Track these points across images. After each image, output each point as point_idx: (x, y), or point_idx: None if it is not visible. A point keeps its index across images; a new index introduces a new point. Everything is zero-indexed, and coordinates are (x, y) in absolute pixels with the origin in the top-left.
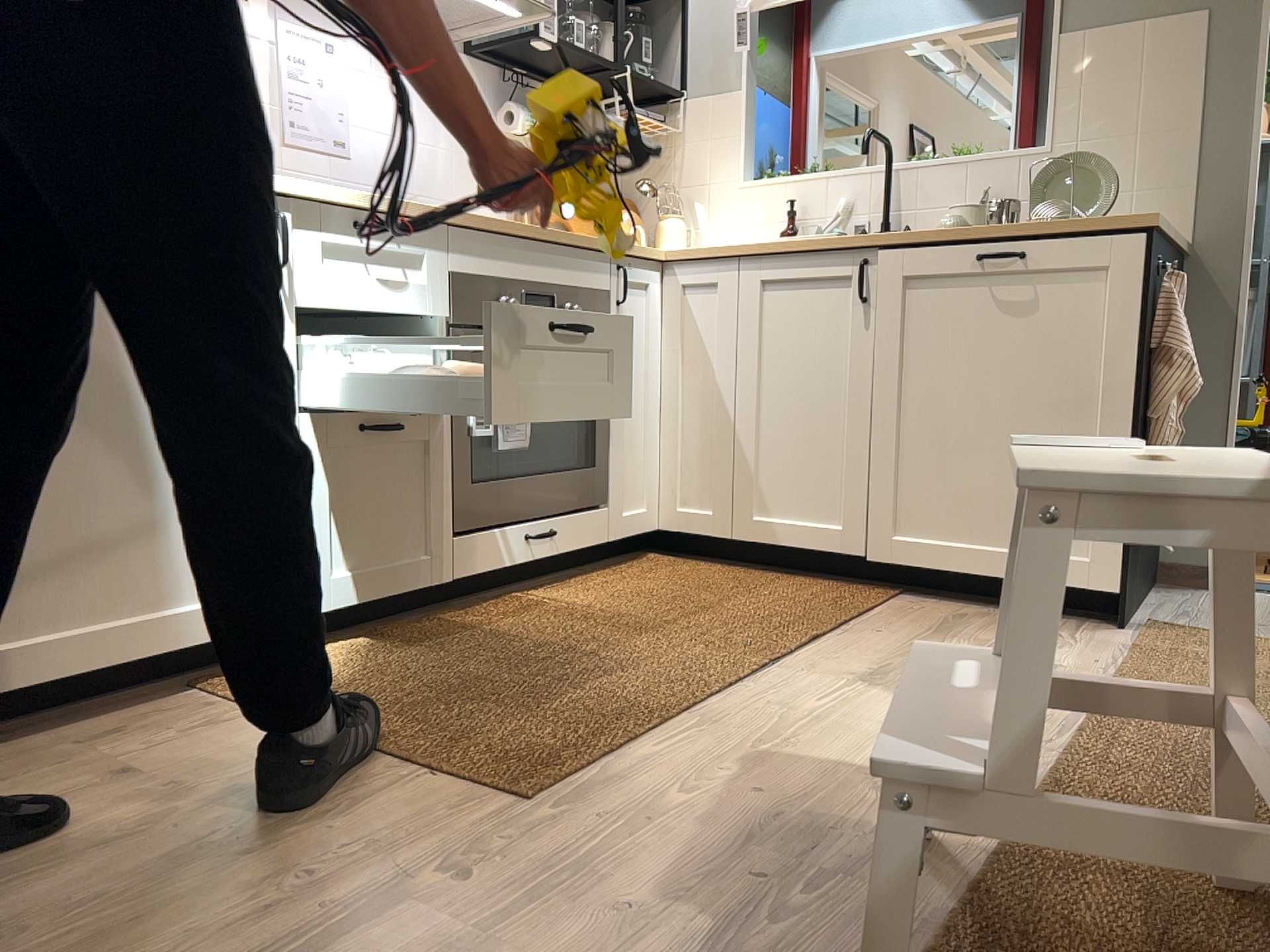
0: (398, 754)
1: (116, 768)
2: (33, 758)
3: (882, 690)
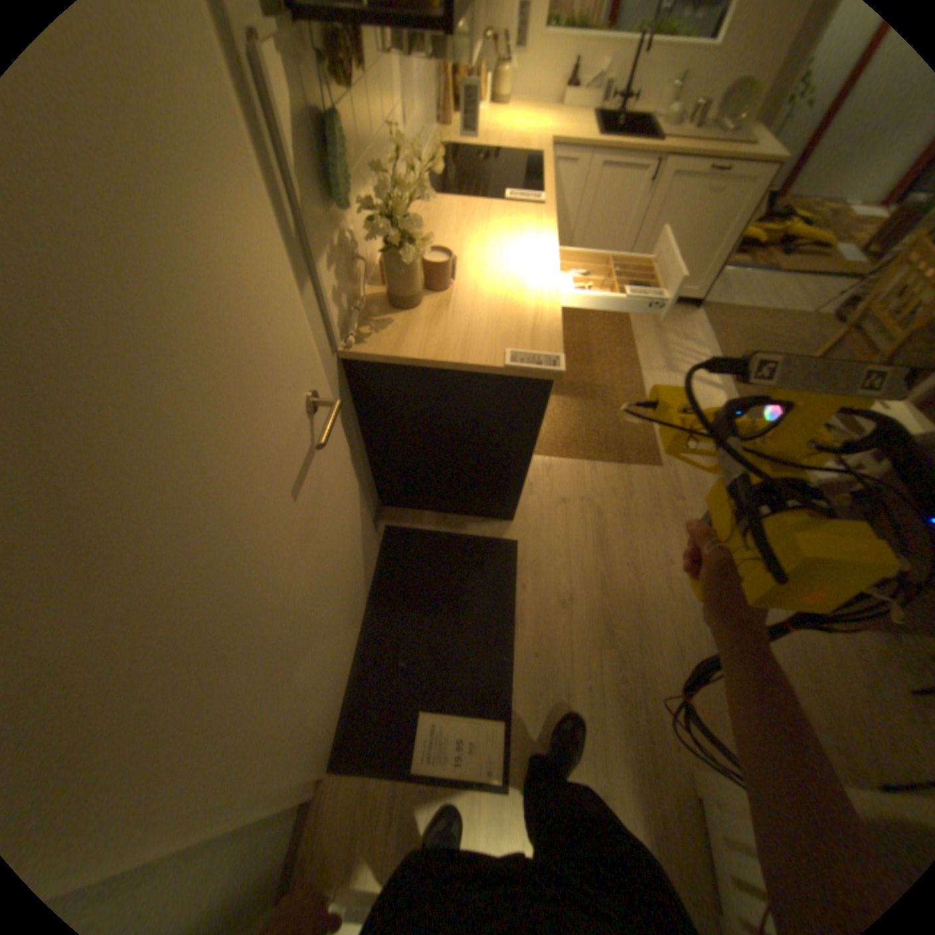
0: (618, 464)
1: (557, 501)
2: (529, 508)
3: (678, 377)
